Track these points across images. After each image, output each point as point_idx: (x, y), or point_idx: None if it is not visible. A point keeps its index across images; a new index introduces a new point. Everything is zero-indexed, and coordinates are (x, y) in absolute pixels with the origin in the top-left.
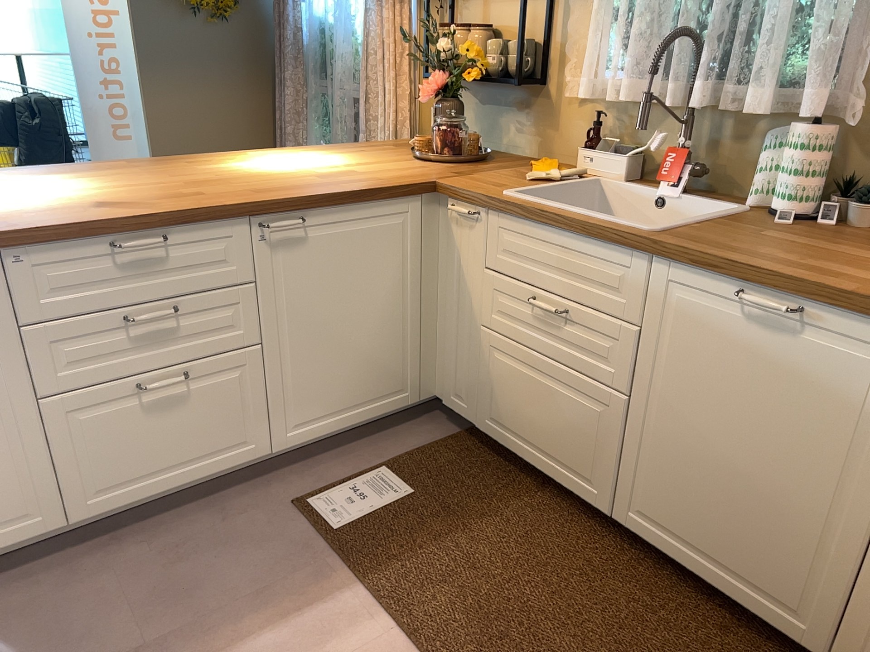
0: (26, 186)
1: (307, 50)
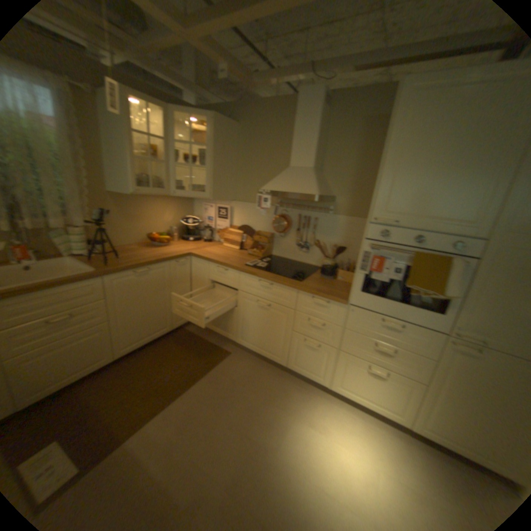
0: None
1: None
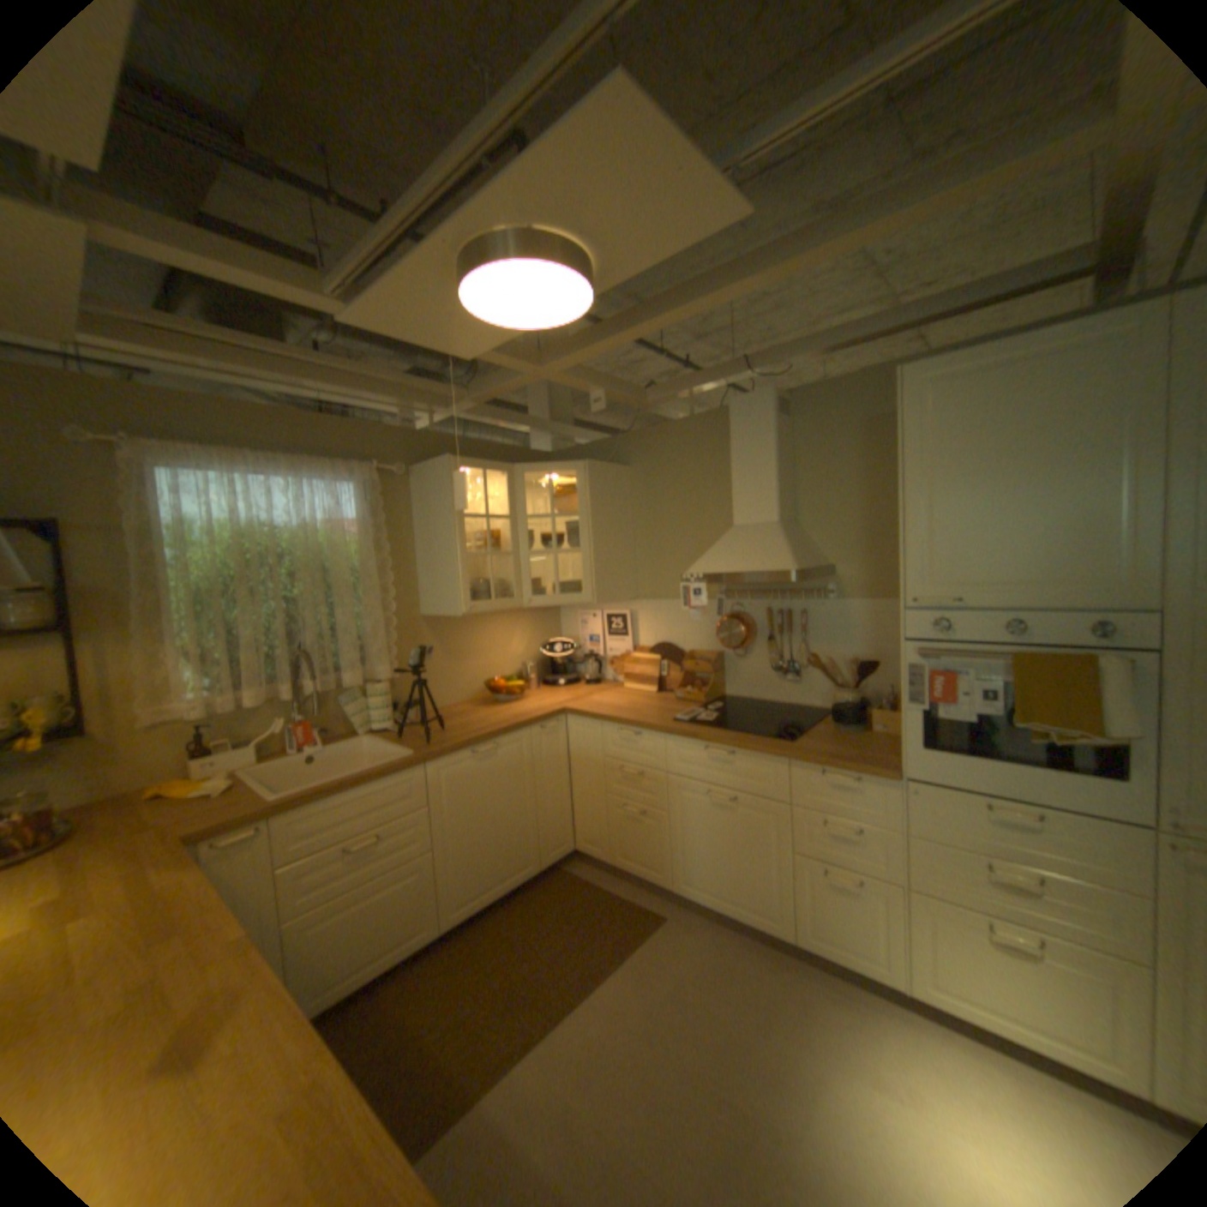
0: None
1: None
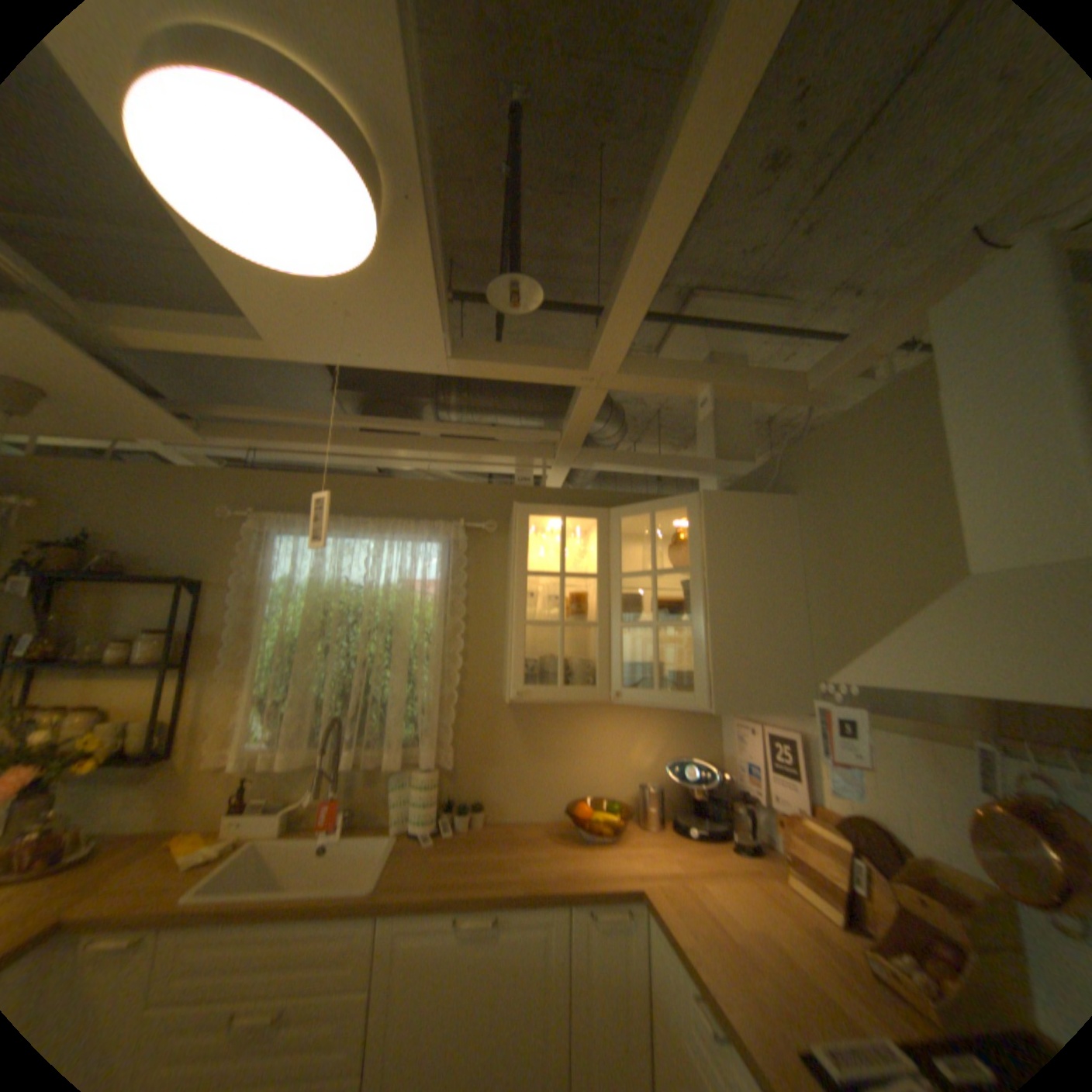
0: None
1: None
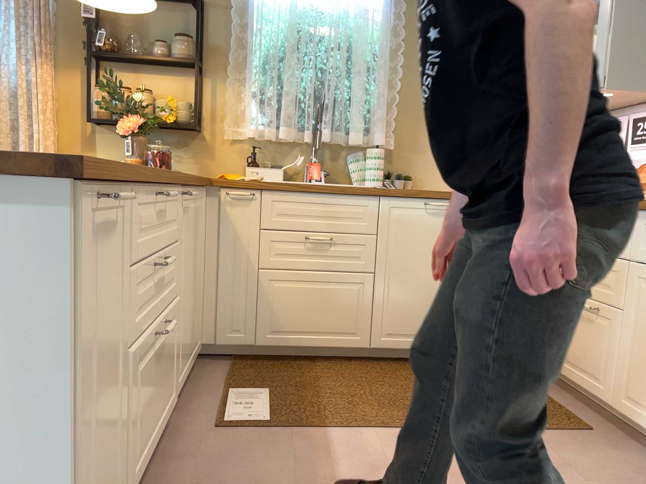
0: None
1: None
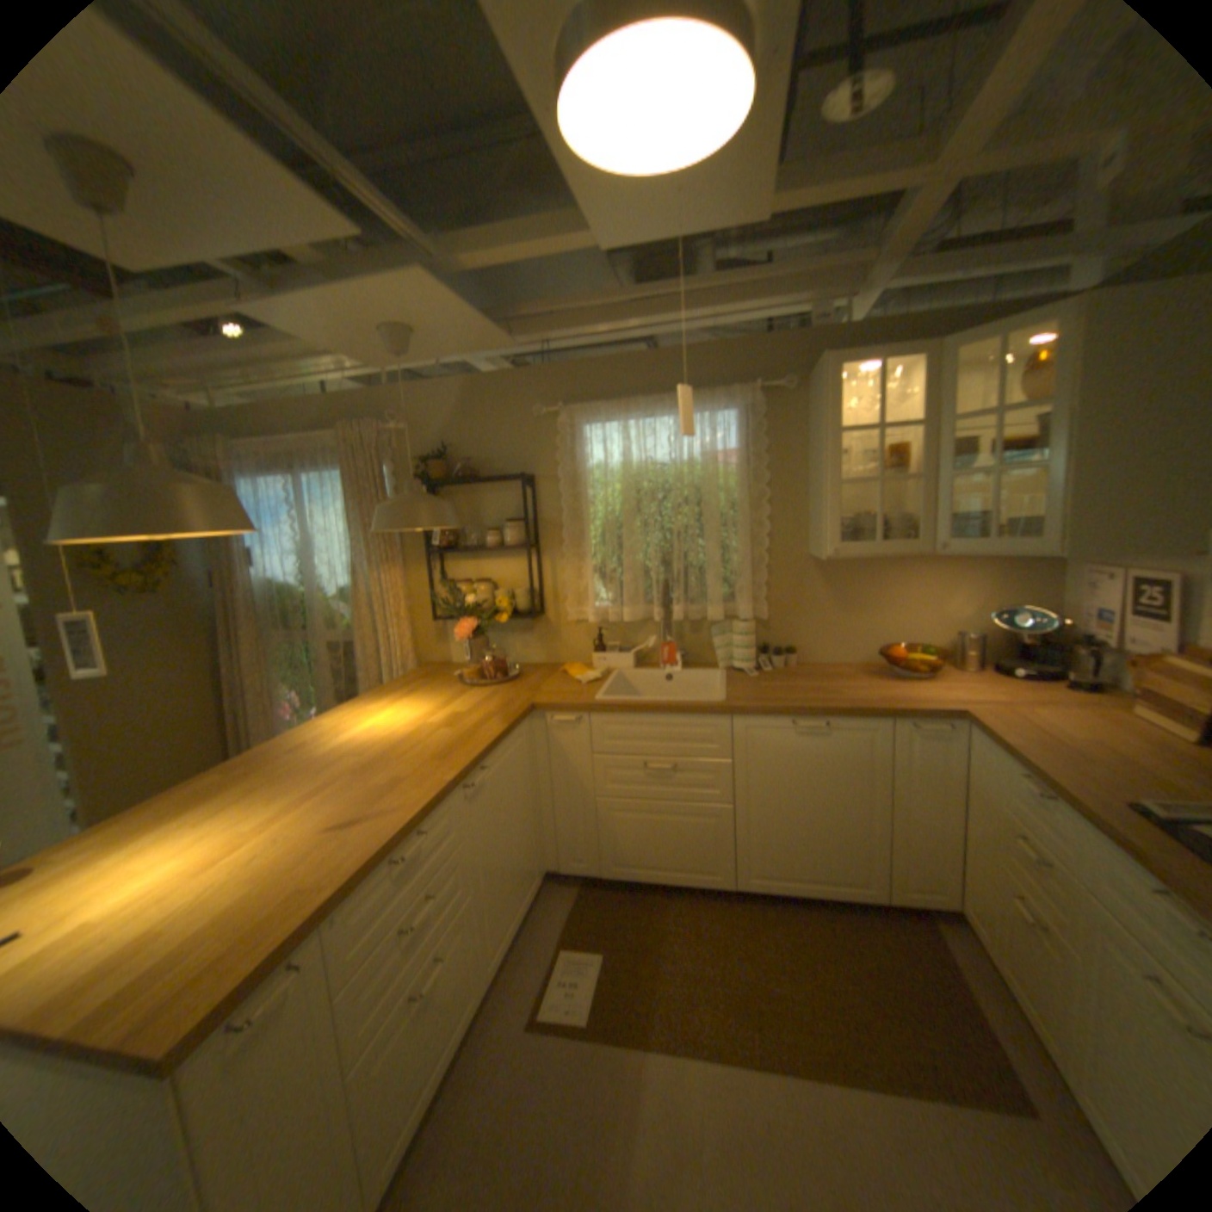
0: (176, 848)
1: (256, 607)
